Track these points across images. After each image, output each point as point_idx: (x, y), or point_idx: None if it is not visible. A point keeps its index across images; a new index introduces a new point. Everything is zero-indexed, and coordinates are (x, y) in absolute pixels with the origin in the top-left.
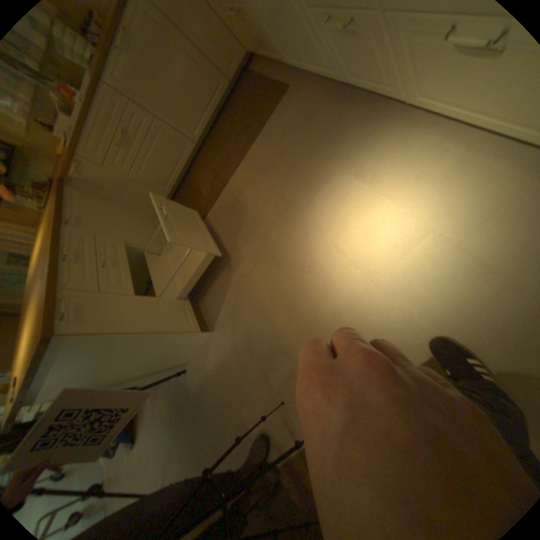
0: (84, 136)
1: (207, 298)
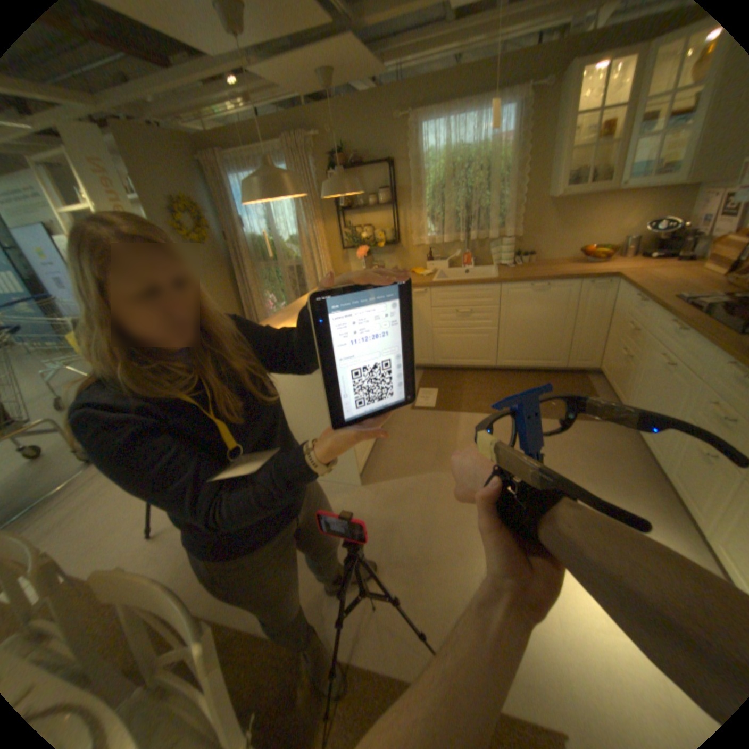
0: (447, 288)
1: (382, 459)
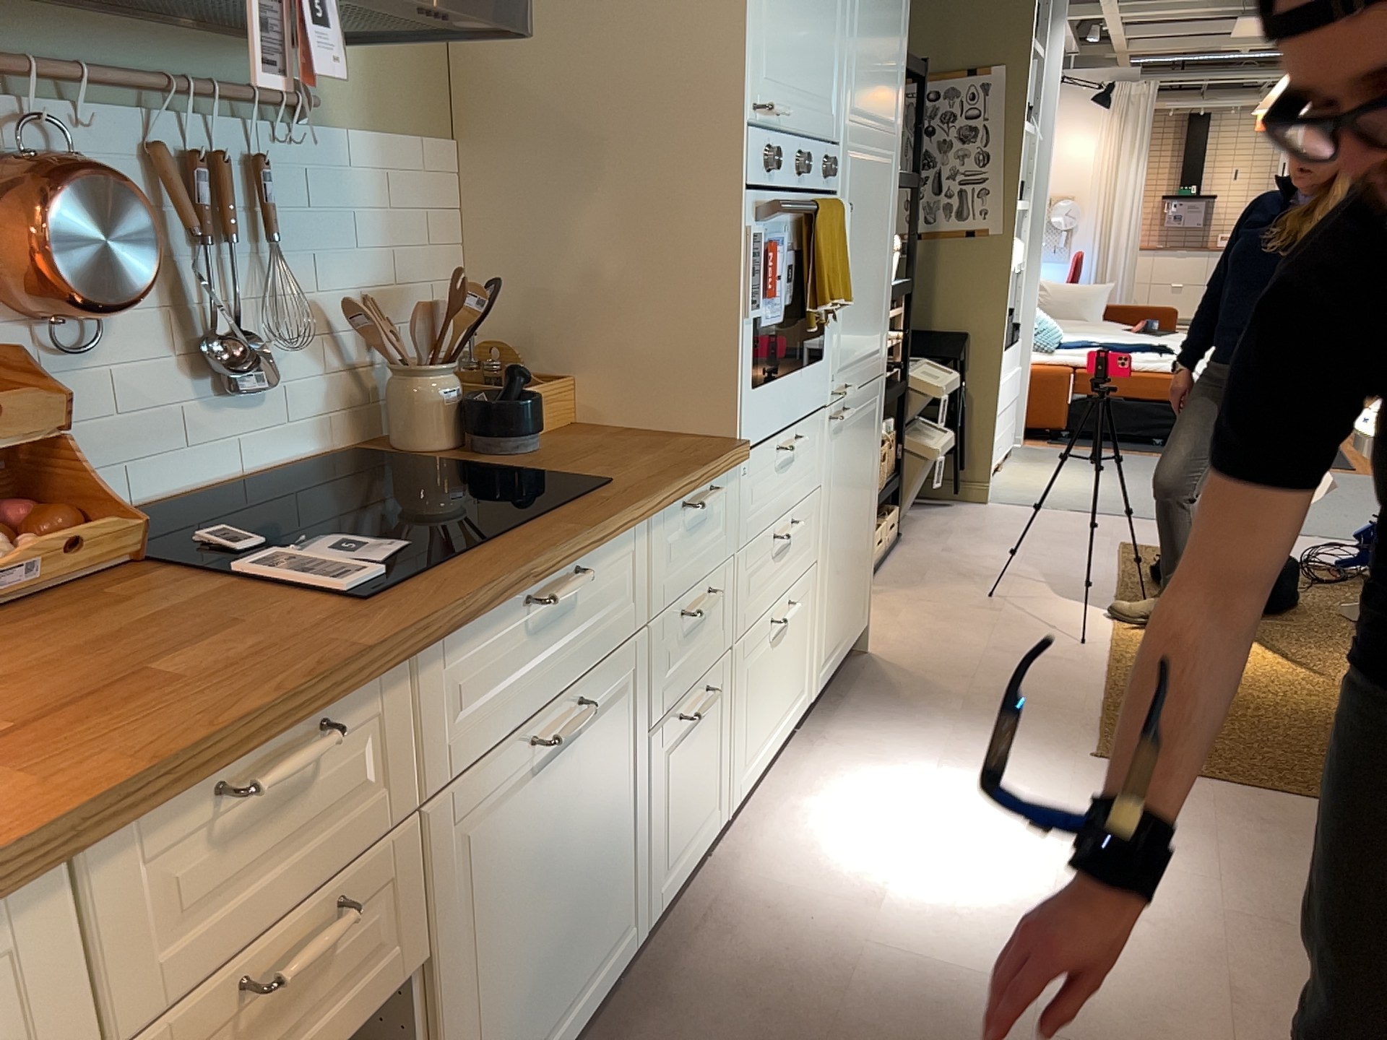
0: None
1: None
